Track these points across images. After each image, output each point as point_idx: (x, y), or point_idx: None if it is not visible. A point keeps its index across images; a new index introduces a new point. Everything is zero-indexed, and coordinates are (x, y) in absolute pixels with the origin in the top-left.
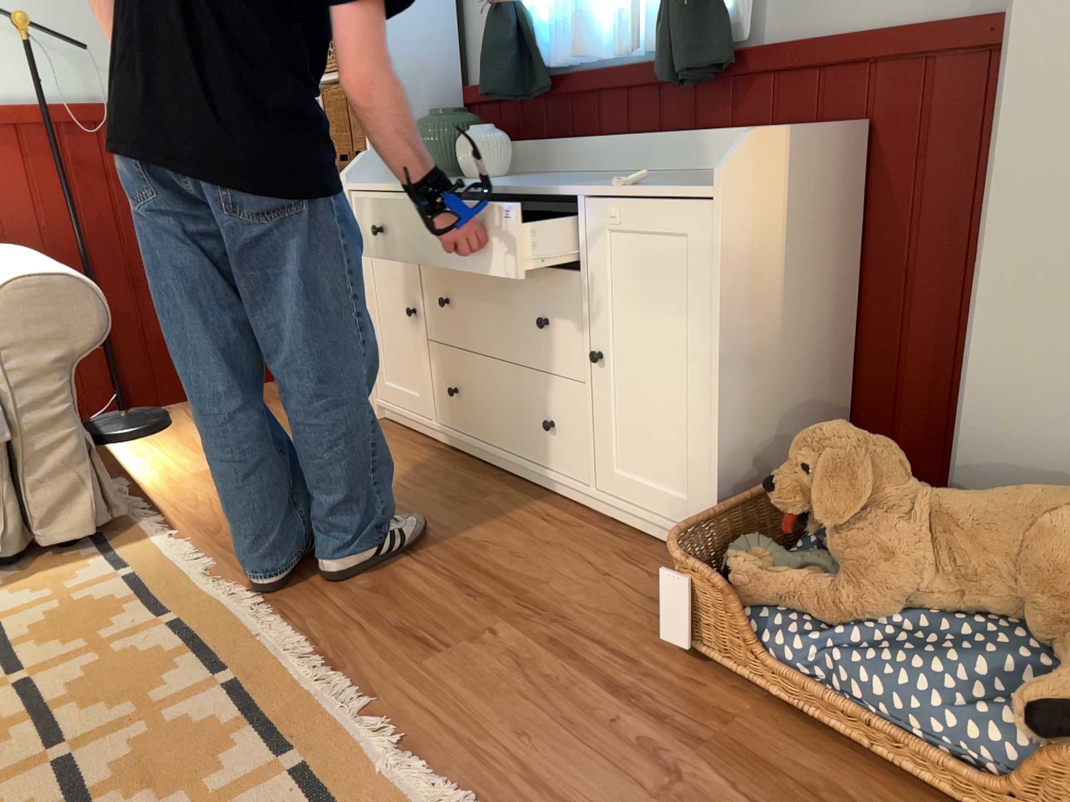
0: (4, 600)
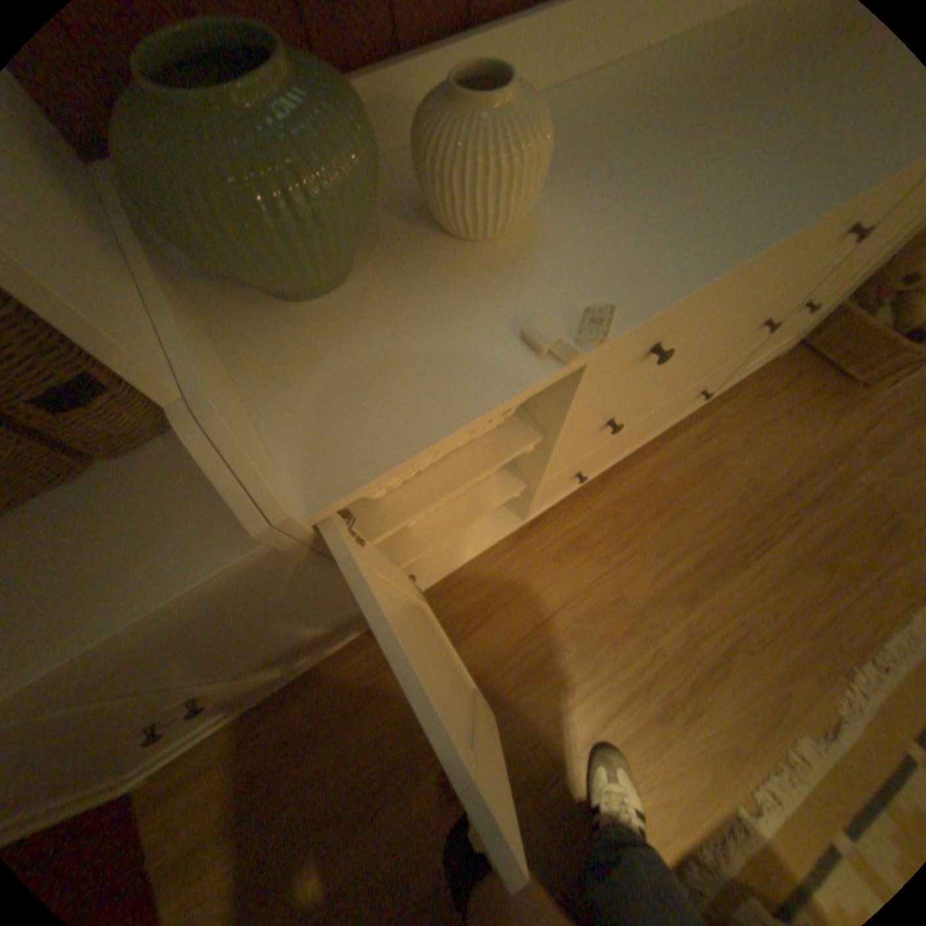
0: None
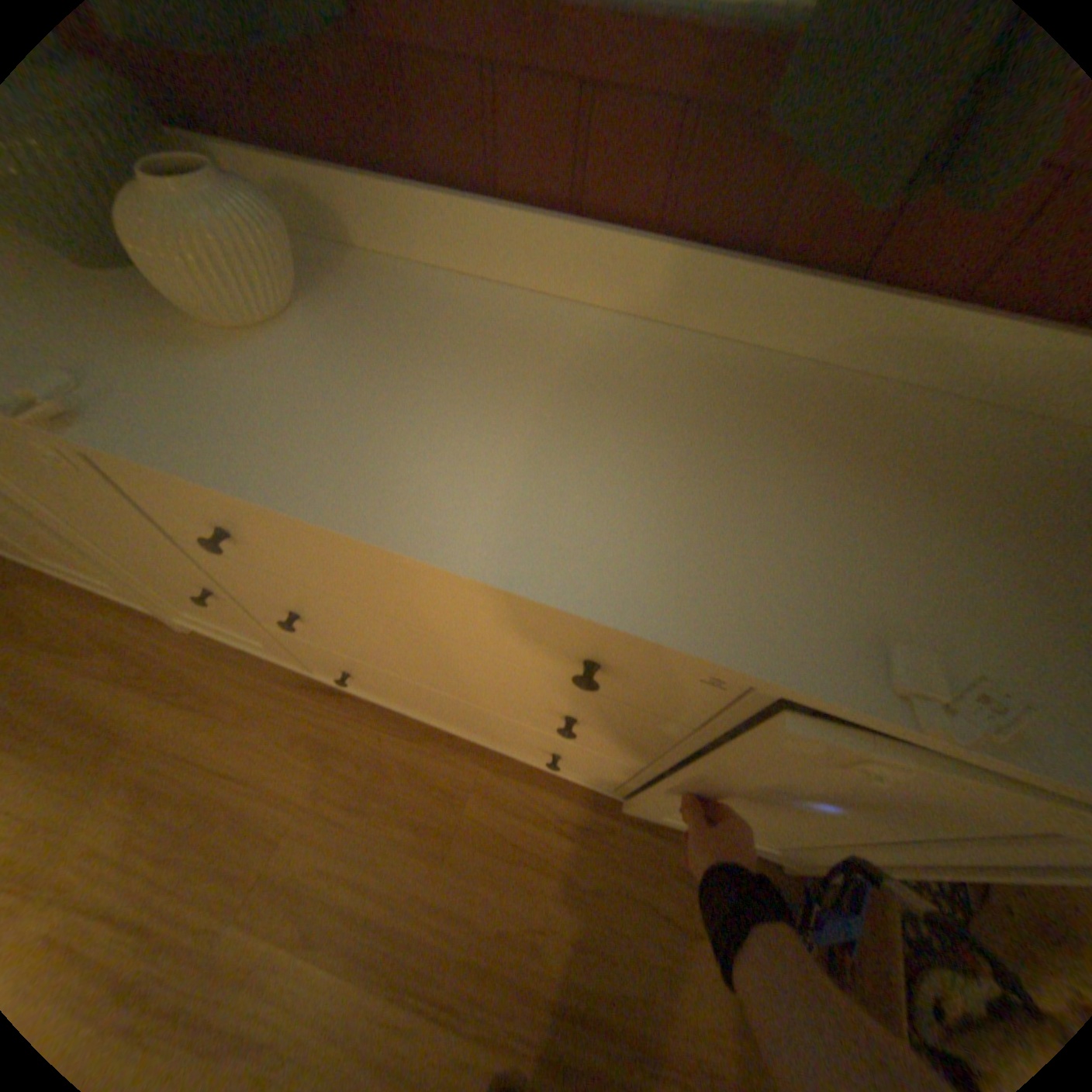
0: None
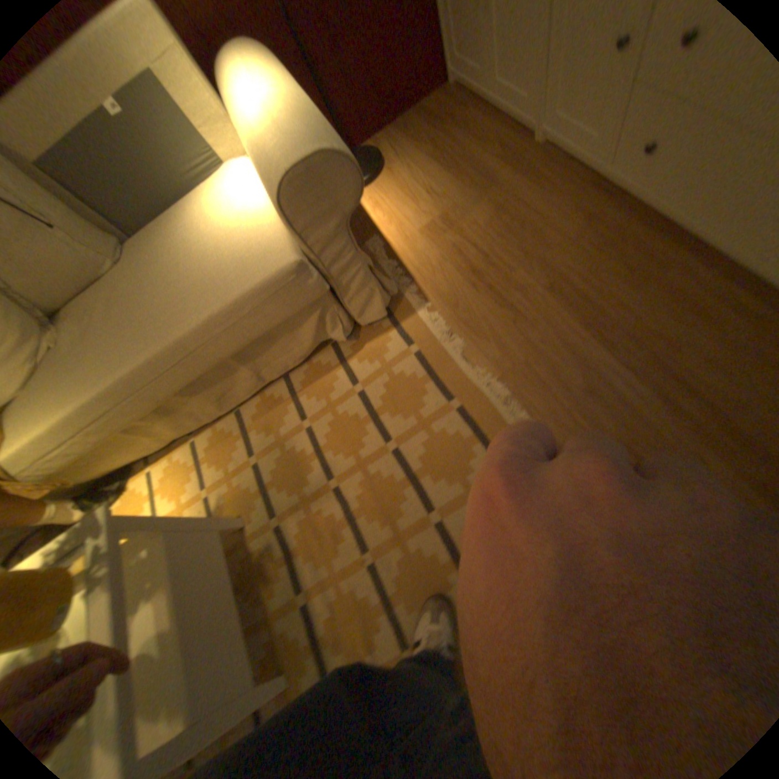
0: (357, 370)
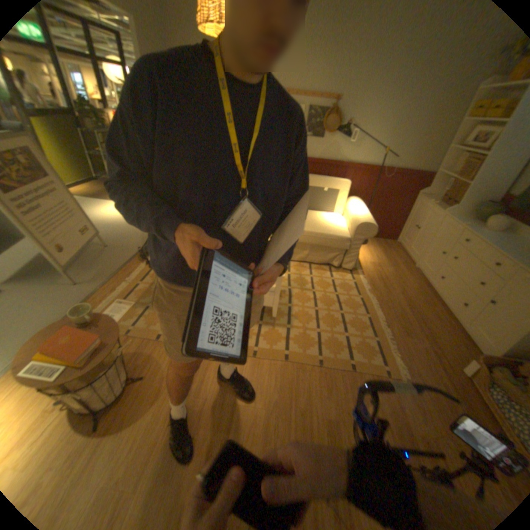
0: (334, 276)
